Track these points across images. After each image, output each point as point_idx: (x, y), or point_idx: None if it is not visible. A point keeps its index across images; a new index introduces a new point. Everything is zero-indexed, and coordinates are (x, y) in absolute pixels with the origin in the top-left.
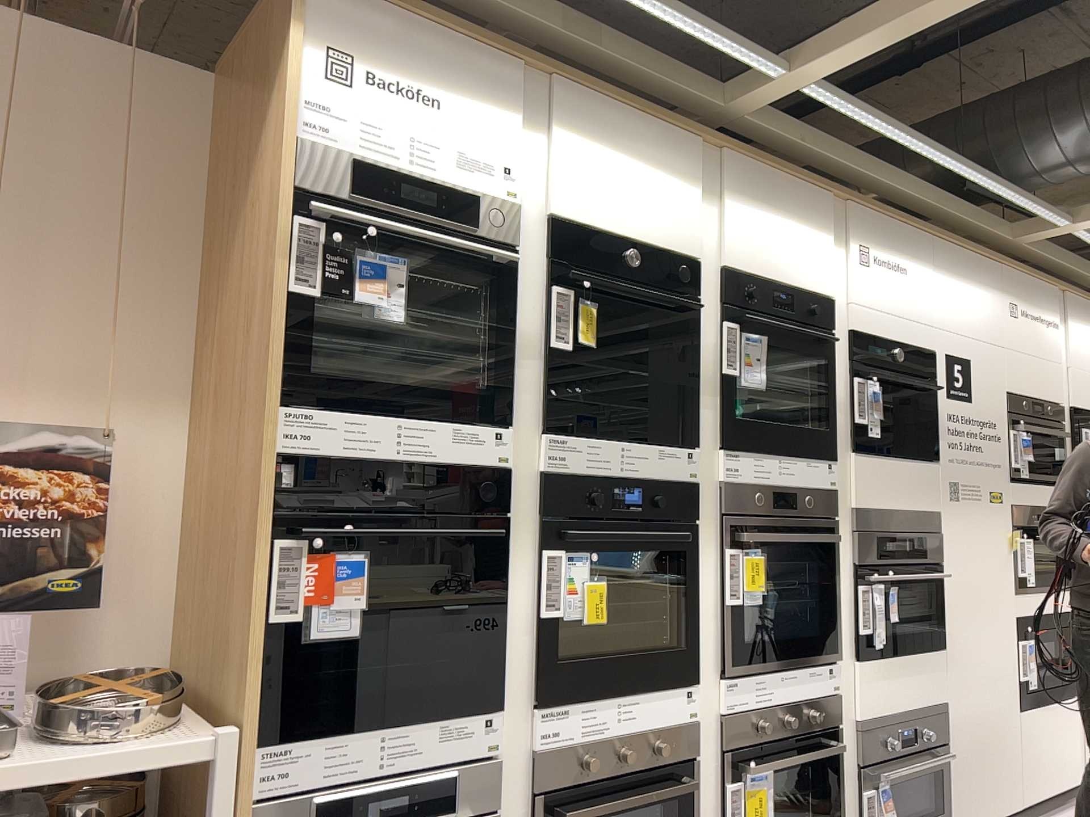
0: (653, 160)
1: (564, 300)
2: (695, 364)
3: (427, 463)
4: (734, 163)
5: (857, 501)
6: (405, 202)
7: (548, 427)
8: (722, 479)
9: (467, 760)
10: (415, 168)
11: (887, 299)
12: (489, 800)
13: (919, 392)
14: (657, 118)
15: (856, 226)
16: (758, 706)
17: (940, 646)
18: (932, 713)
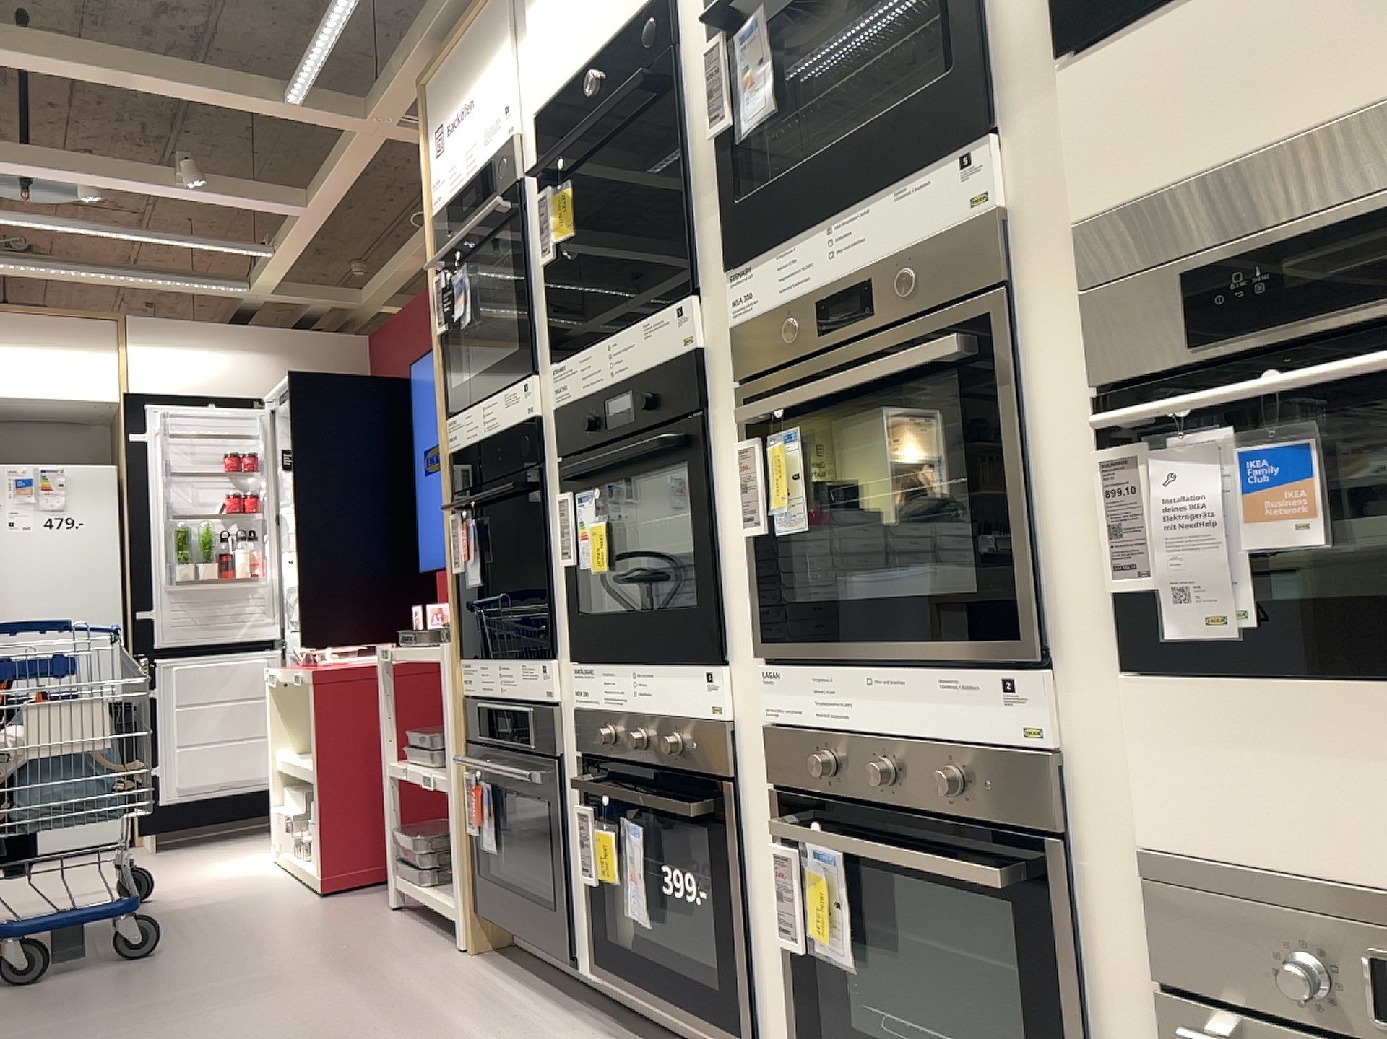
0: None
1: (542, 207)
2: (681, 158)
3: (501, 432)
4: None
5: (1078, 202)
6: (463, 215)
7: (557, 356)
8: (732, 322)
9: (536, 702)
10: (467, 178)
11: None
12: (550, 745)
13: None
14: None
15: None
16: (824, 727)
17: None
18: None
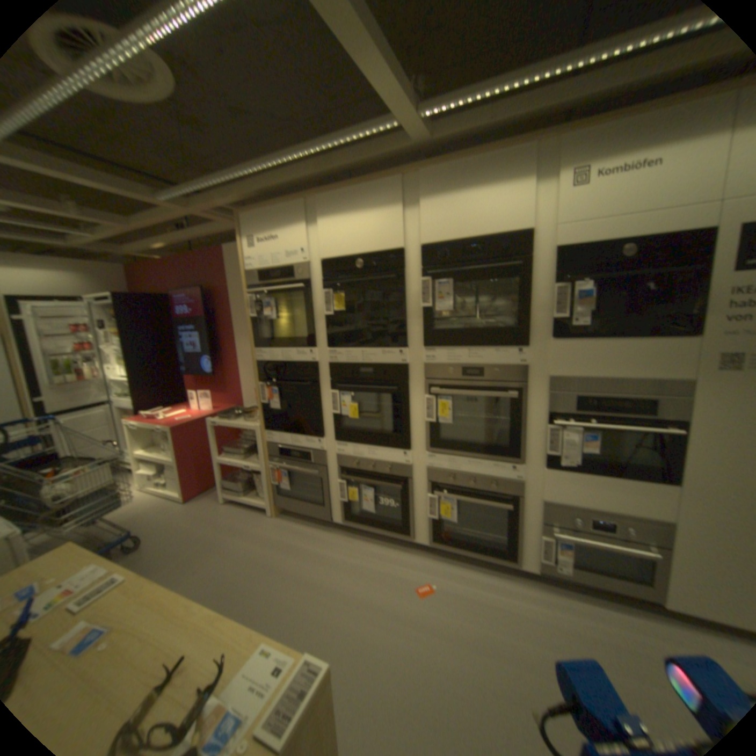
0: (366, 206)
1: (325, 295)
2: (402, 305)
3: (291, 362)
4: (424, 174)
5: (552, 372)
6: (269, 278)
7: (329, 346)
8: (423, 362)
9: (313, 450)
10: (271, 264)
11: (618, 200)
12: (321, 463)
13: (675, 275)
14: (364, 181)
15: (571, 151)
16: (449, 470)
17: (673, 485)
18: (648, 526)
